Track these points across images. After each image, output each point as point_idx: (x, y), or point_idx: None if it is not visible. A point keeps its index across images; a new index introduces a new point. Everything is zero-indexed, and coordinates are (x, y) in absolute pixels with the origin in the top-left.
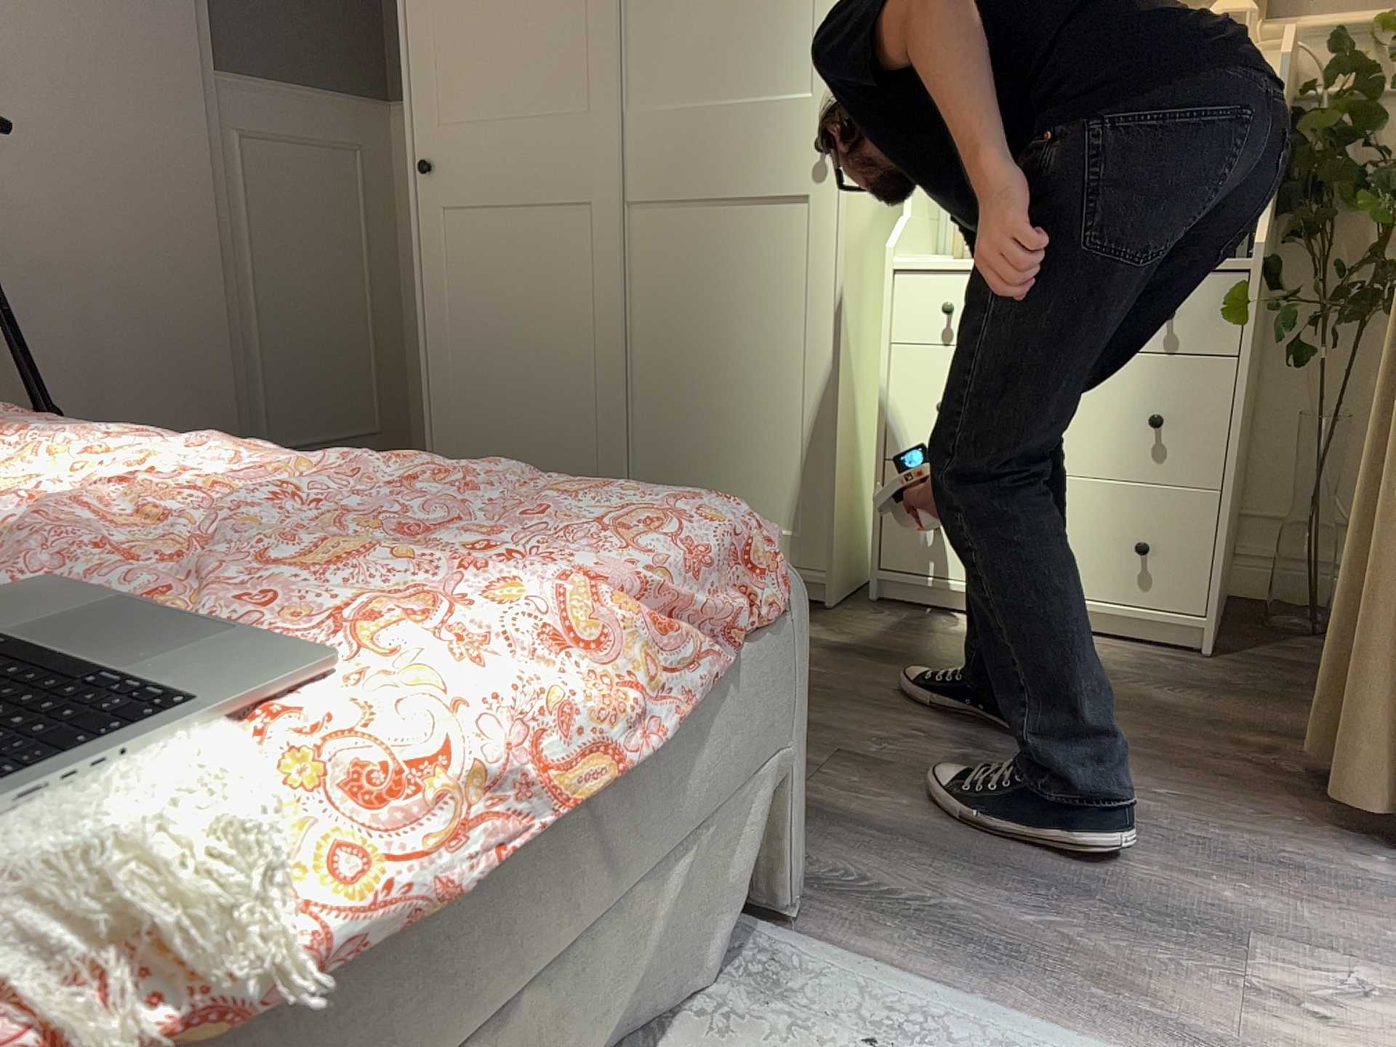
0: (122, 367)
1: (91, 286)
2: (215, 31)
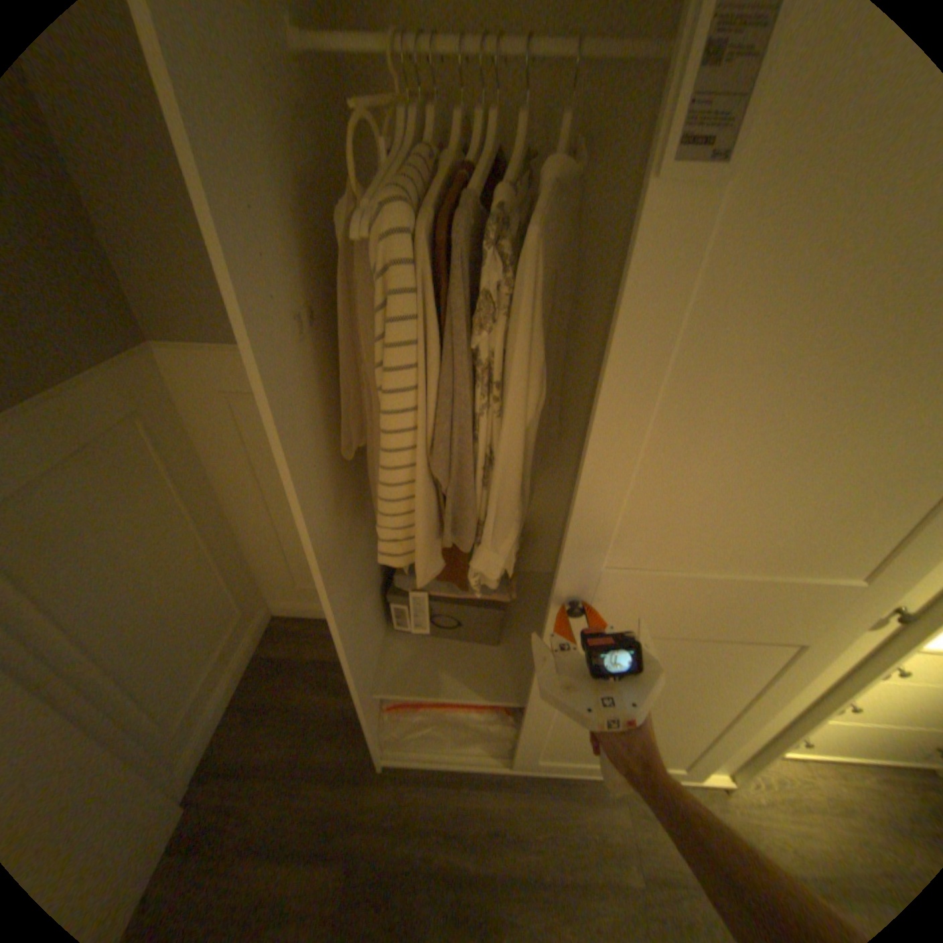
0: None
1: None
2: None
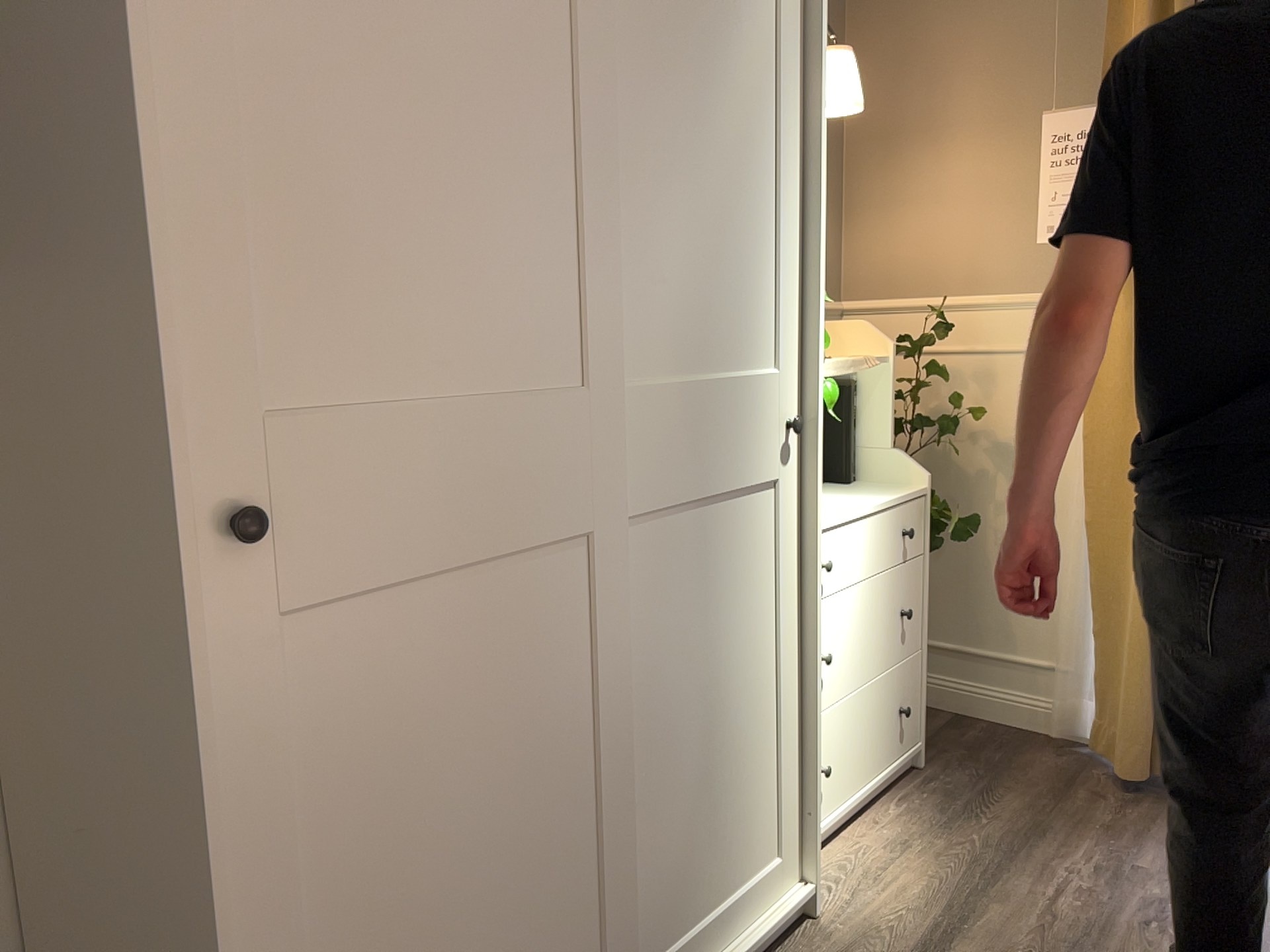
0: None
1: None
2: None
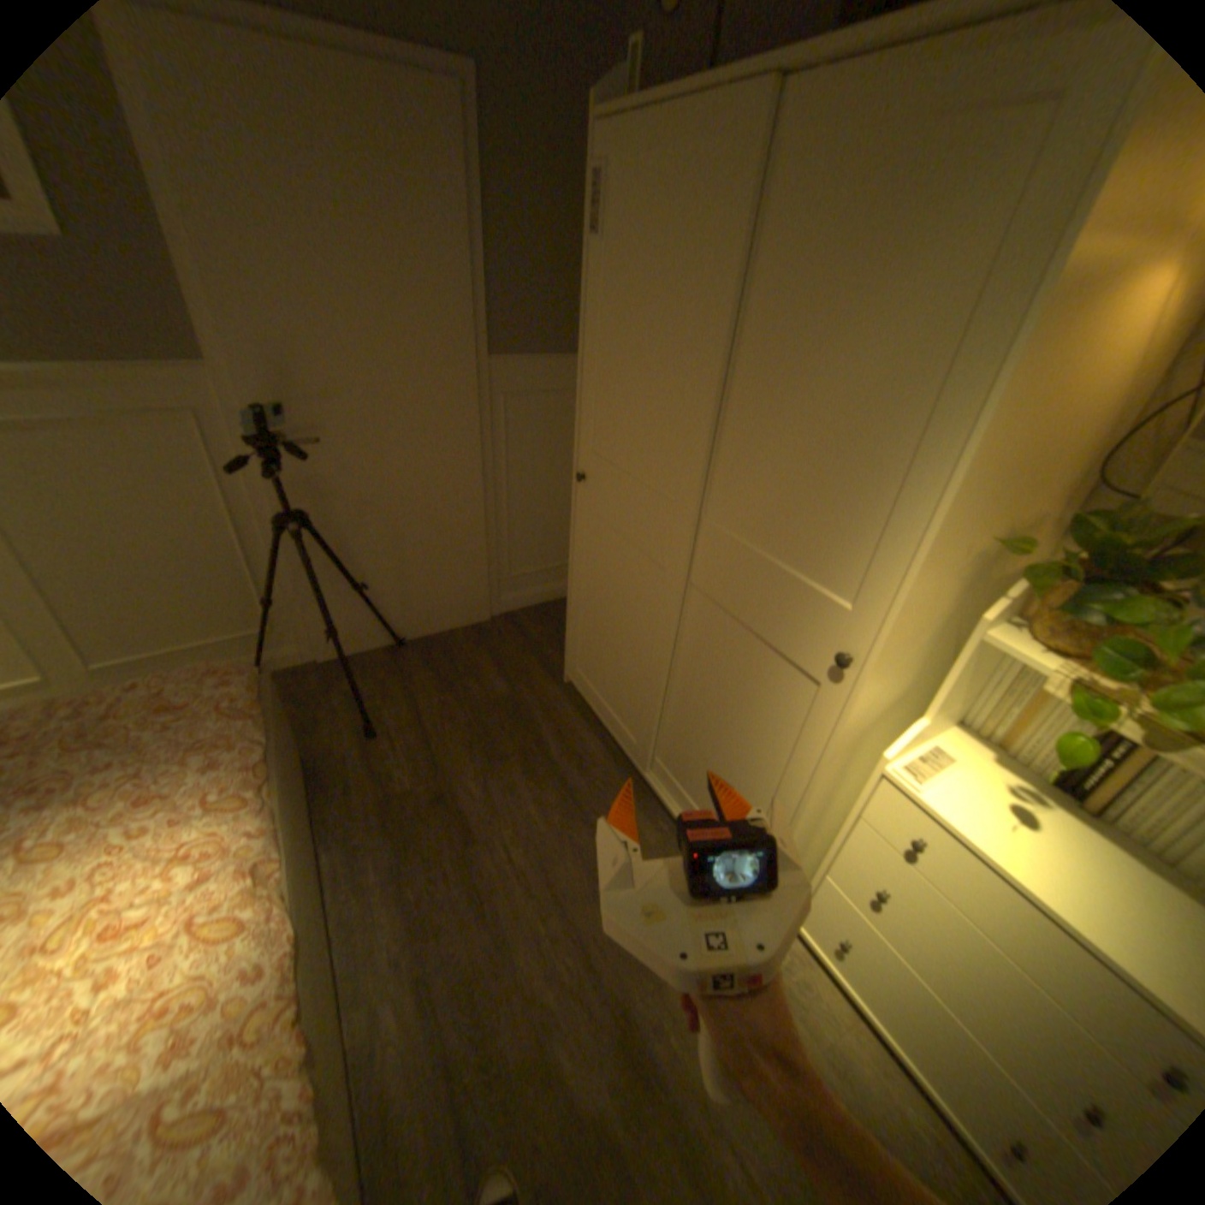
0: (412, 548)
1: (392, 506)
2: (486, 328)
